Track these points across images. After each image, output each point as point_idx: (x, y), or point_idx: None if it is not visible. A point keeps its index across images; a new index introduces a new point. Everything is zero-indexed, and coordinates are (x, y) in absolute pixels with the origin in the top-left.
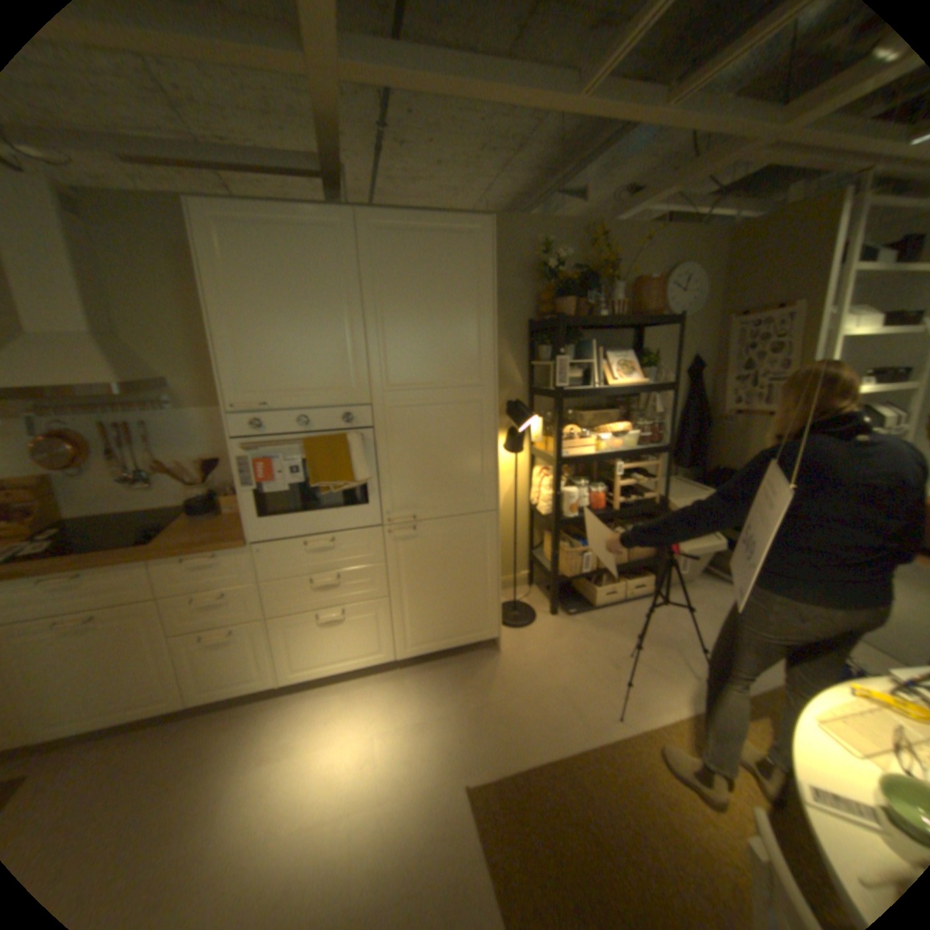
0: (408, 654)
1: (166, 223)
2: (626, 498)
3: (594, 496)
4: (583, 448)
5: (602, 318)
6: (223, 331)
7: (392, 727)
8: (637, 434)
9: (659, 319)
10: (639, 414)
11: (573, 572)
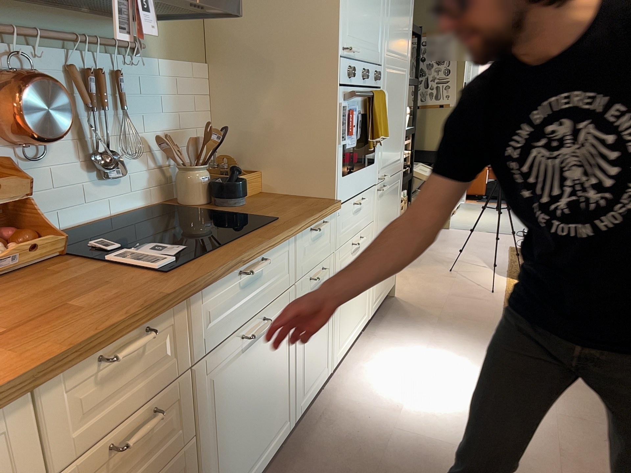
0: (373, 310)
1: None
2: None
3: None
4: None
5: None
6: None
7: (419, 350)
8: None
9: None
10: None
11: None
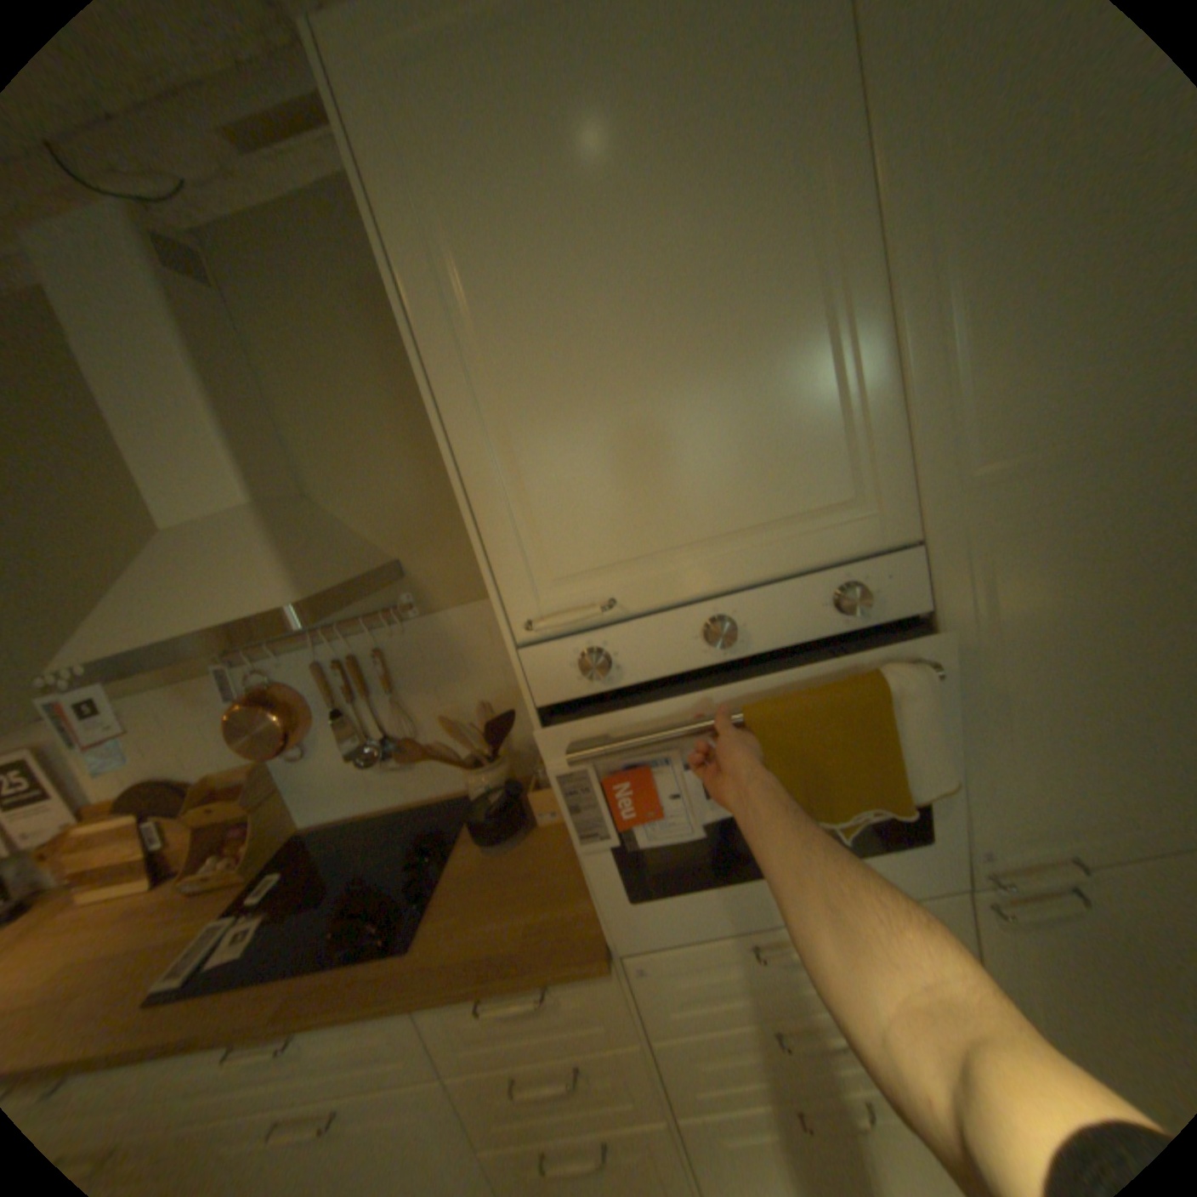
0: None
1: (343, 240)
2: None
3: None
4: None
5: None
6: (473, 413)
7: None
8: None
9: None
10: None
11: None
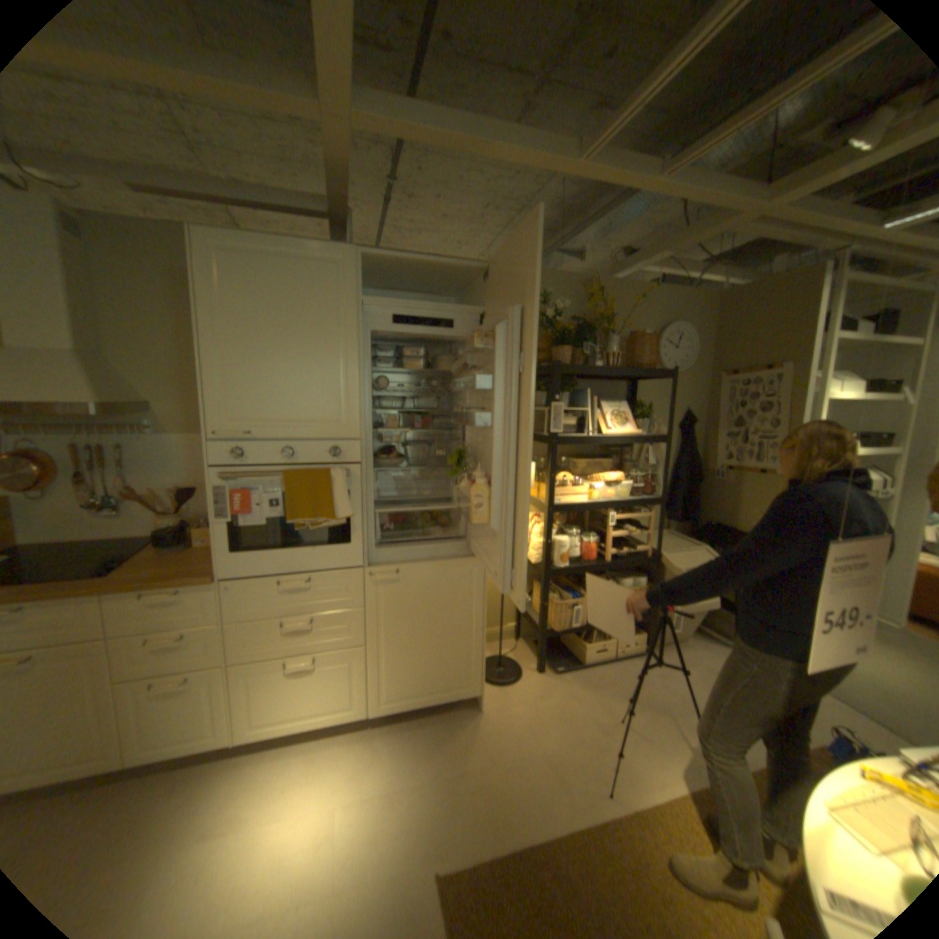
0: (381, 712)
1: (168, 250)
2: (617, 550)
3: (585, 546)
4: (575, 496)
5: (597, 369)
6: (212, 356)
7: (357, 797)
8: (630, 484)
9: (652, 374)
10: (631, 465)
11: (561, 626)
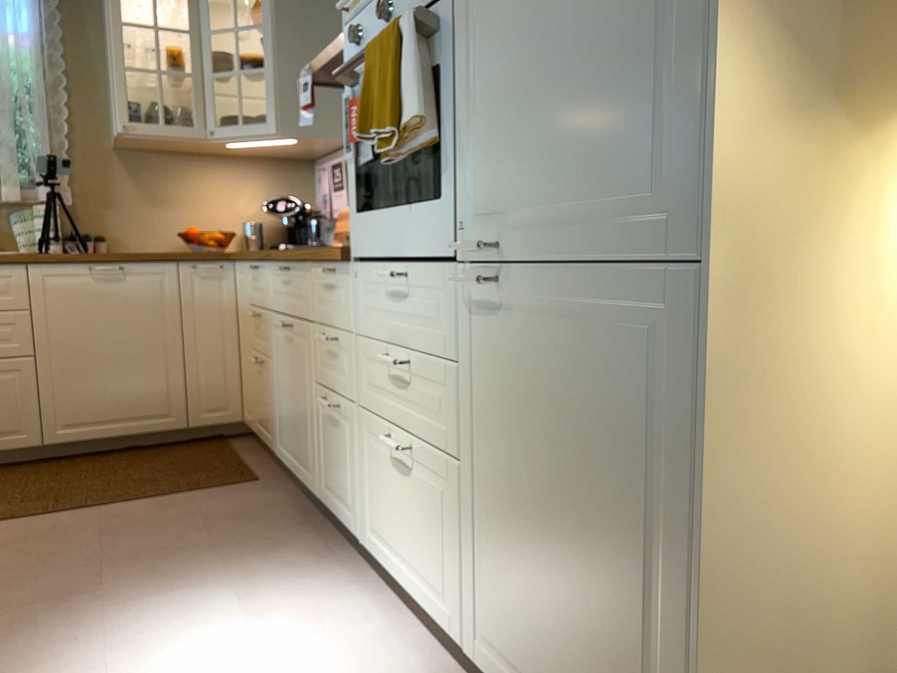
0: (485, 666)
1: None
2: None
3: None
4: None
5: None
6: None
7: None
8: None
9: None
10: None
11: None
